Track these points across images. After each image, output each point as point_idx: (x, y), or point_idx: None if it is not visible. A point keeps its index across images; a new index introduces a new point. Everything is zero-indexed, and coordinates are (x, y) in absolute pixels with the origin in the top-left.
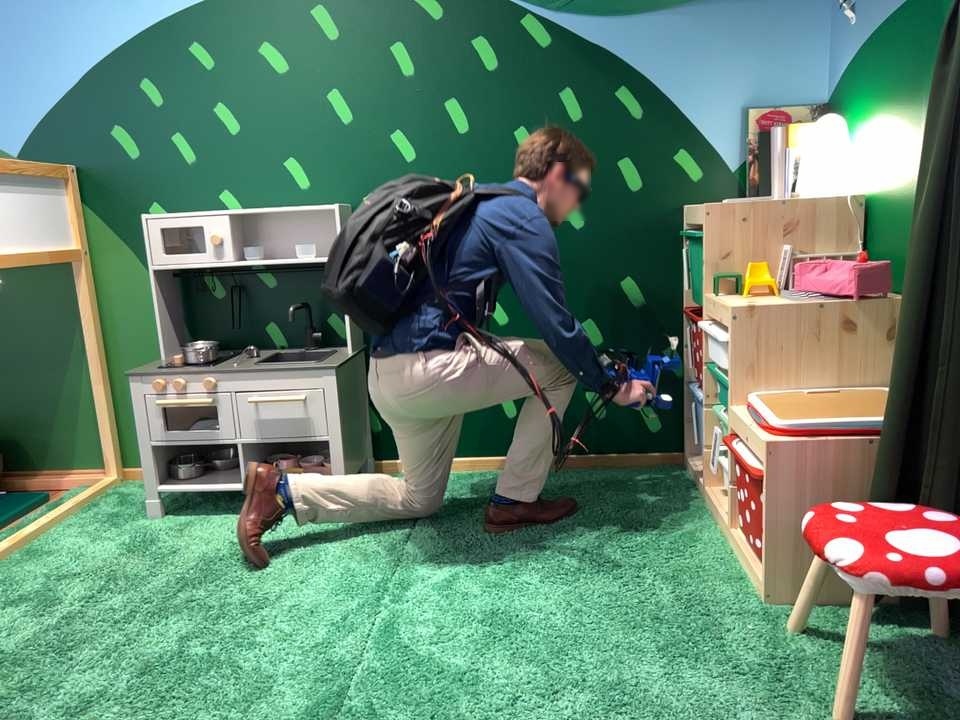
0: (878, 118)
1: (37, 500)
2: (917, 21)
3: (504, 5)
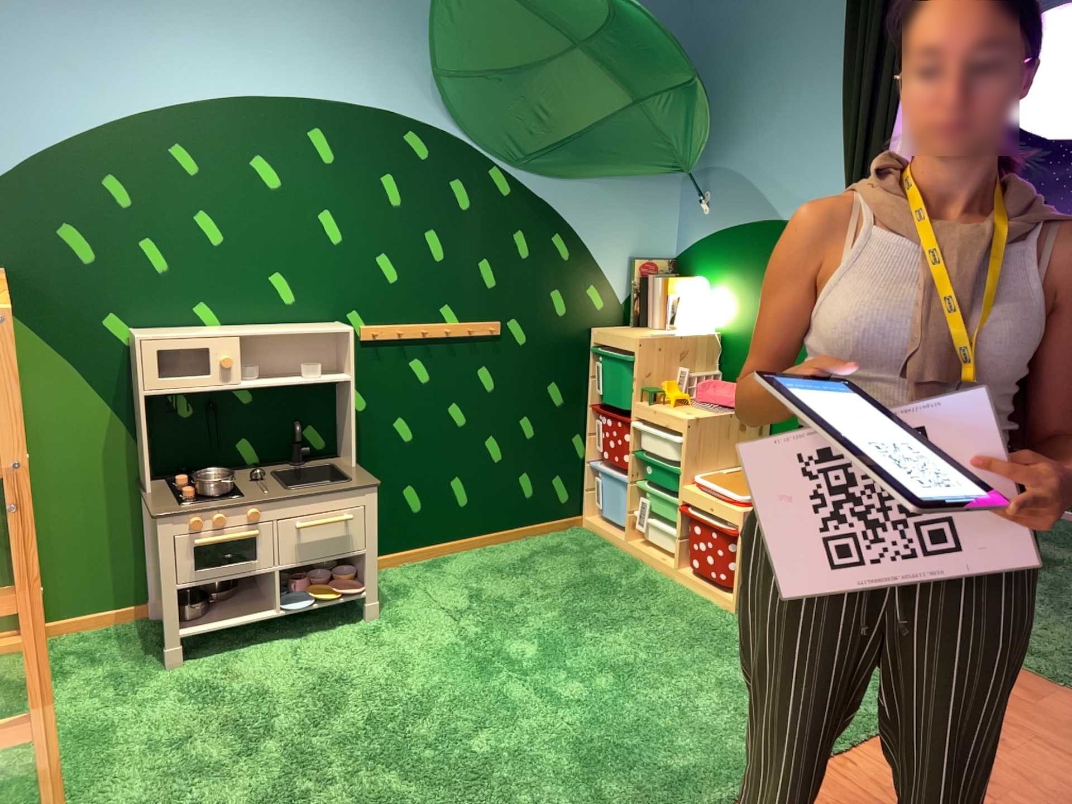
0: (728, 288)
1: None
2: (766, 241)
3: (478, 162)
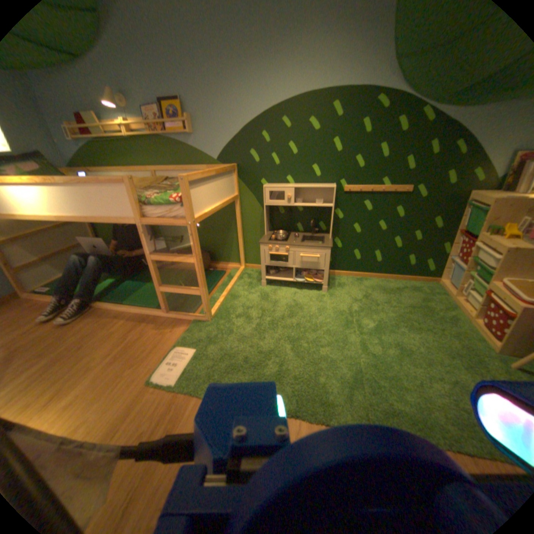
0: None
1: (222, 272)
2: None
3: (416, 100)
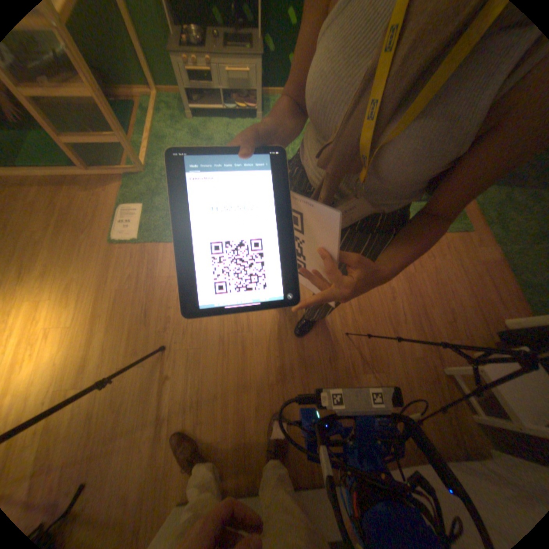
0: None
1: (130, 105)
2: None
3: None
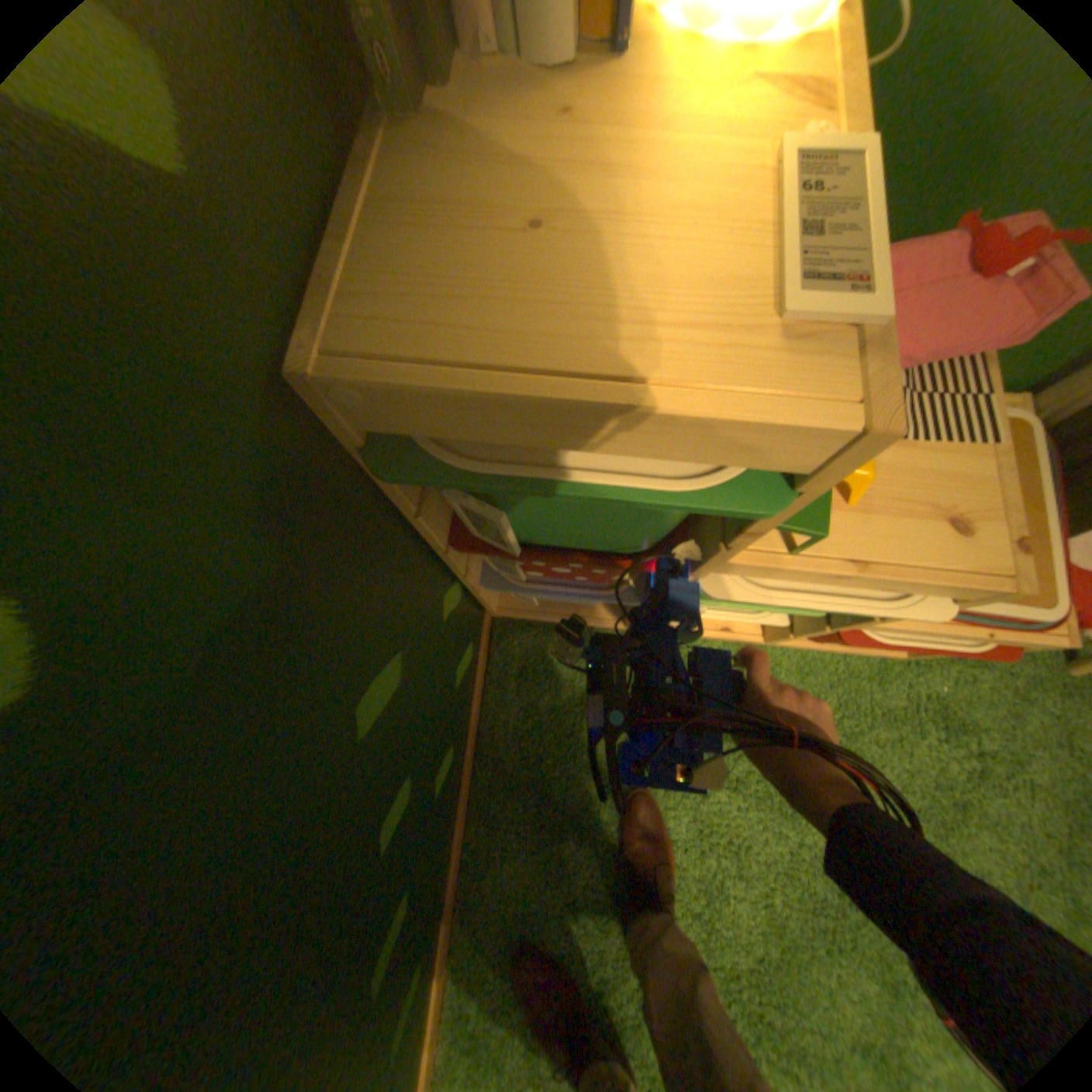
0: None
1: None
2: None
3: None
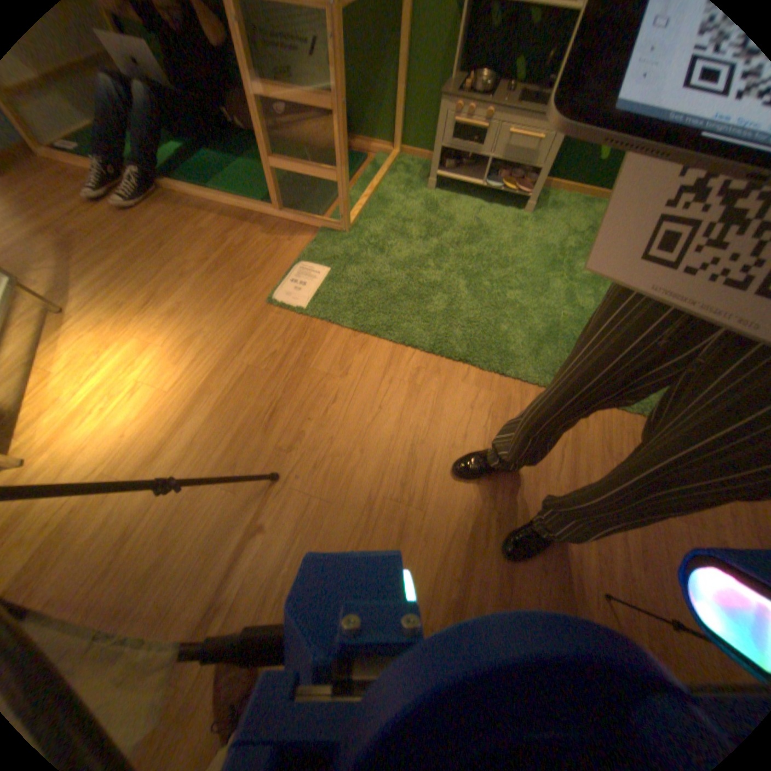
0: None
1: (361, 157)
2: None
3: None
